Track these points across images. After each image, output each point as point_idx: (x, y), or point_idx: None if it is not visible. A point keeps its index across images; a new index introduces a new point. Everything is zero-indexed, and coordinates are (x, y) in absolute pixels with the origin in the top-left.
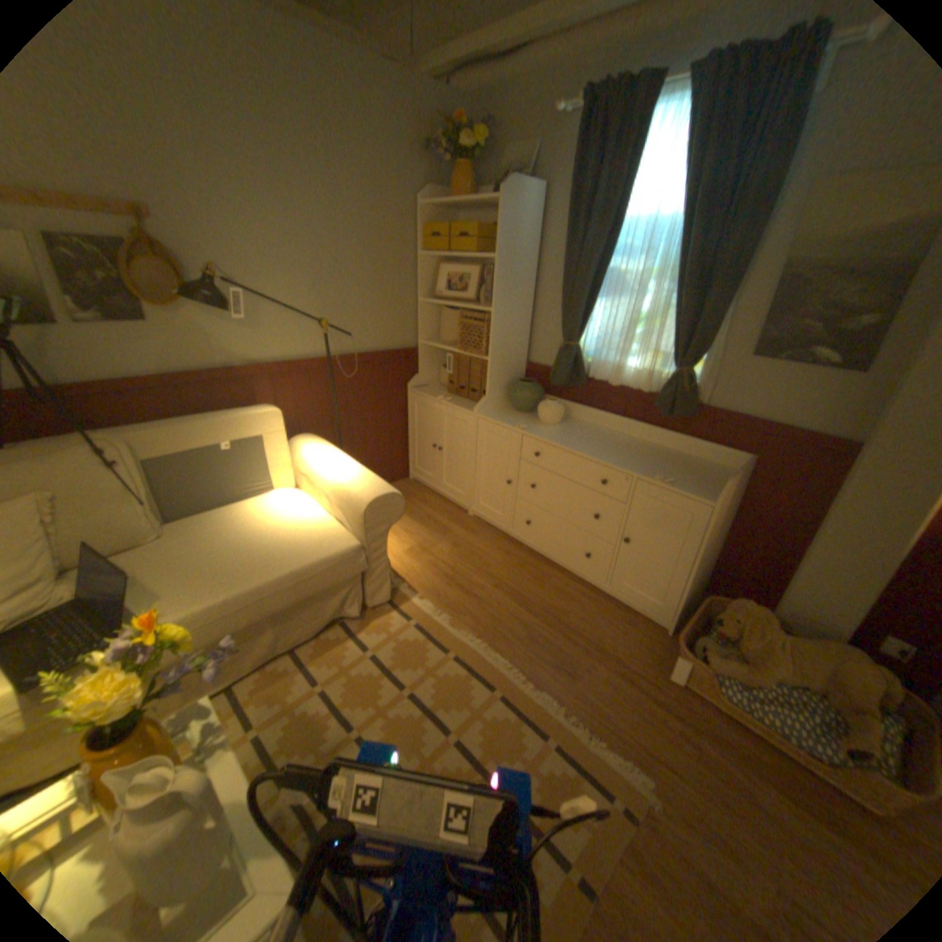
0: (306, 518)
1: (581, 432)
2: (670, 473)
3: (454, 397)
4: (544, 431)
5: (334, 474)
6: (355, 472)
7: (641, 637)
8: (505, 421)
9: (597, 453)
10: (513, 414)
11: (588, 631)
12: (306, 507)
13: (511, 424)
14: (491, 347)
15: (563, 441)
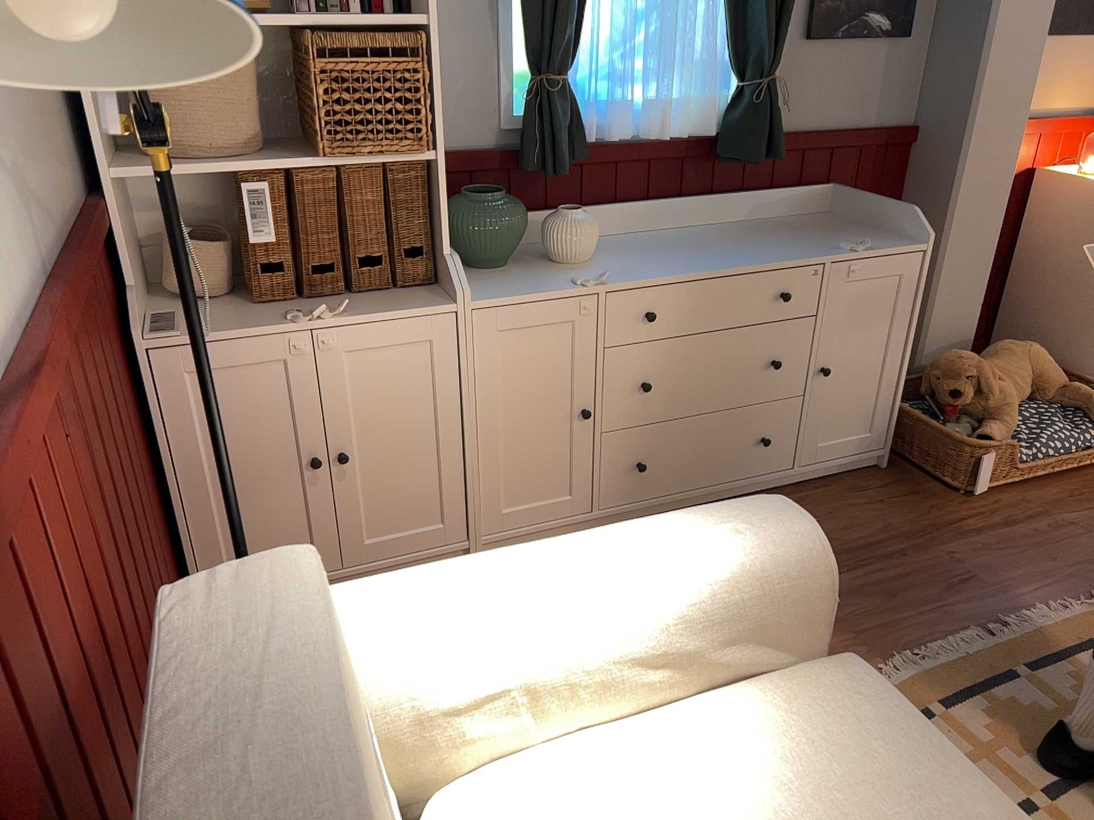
0: (694, 761)
1: (638, 249)
2: (827, 240)
3: (304, 304)
4: (615, 270)
5: (624, 590)
6: (643, 542)
7: (885, 491)
8: (534, 287)
9: (738, 259)
10: (494, 273)
11: (871, 531)
12: (611, 761)
13: (553, 285)
14: (438, 121)
15: (675, 268)
